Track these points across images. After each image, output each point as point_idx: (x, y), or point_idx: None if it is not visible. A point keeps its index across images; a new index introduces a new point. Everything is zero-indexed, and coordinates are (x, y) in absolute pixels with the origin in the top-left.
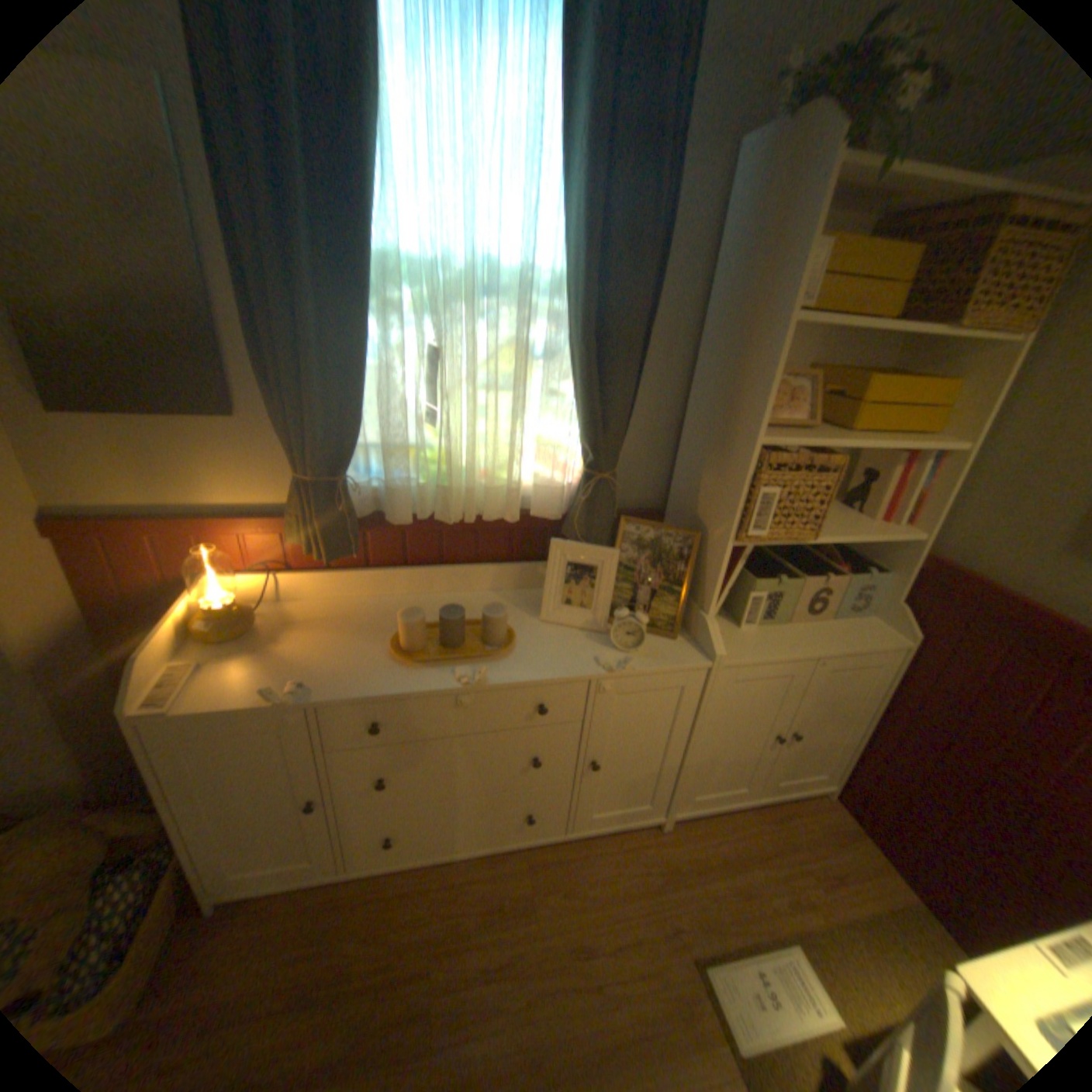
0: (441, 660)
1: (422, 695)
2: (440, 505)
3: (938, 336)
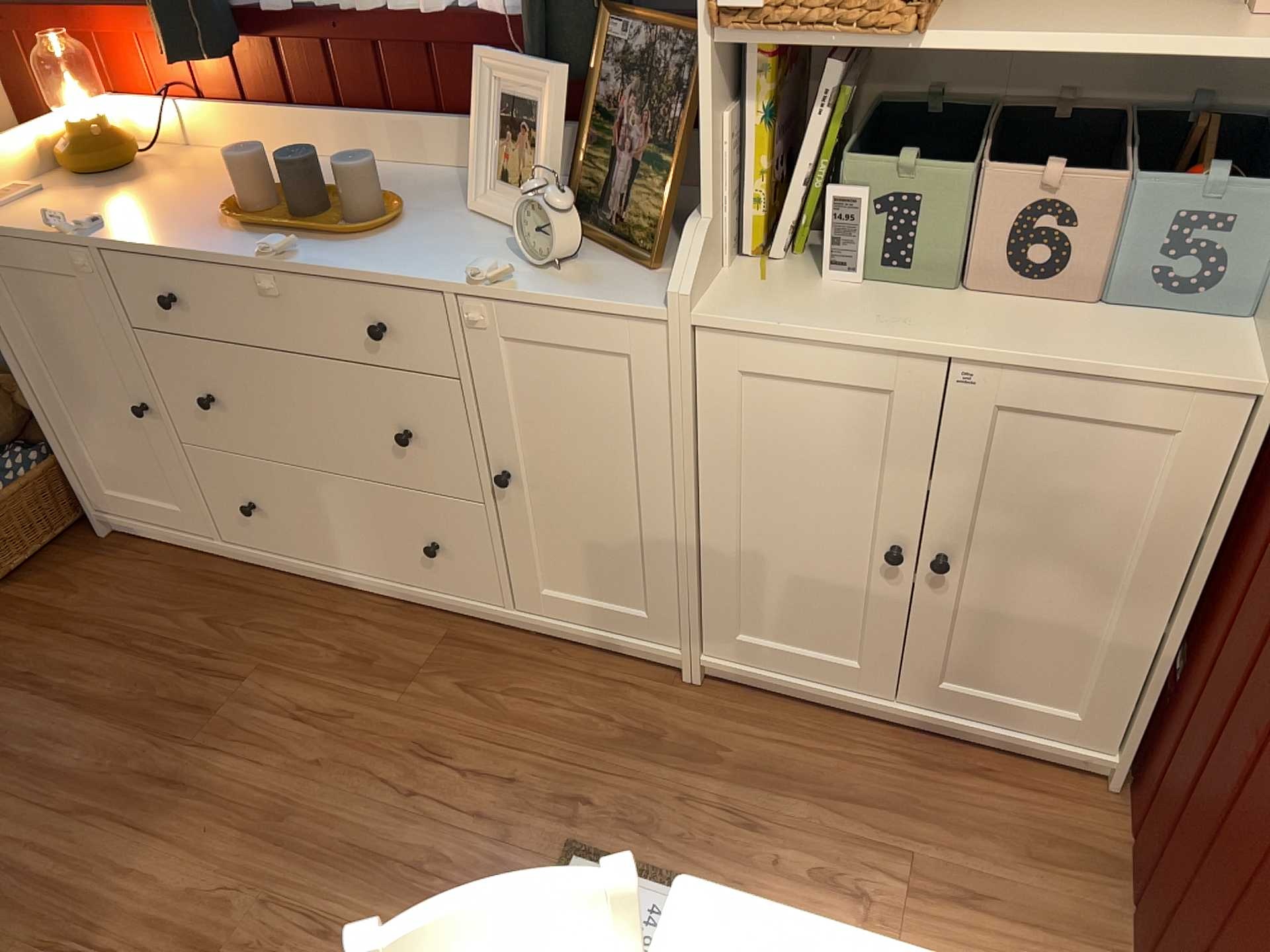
0: (264, 223)
1: (215, 261)
2: None
3: None
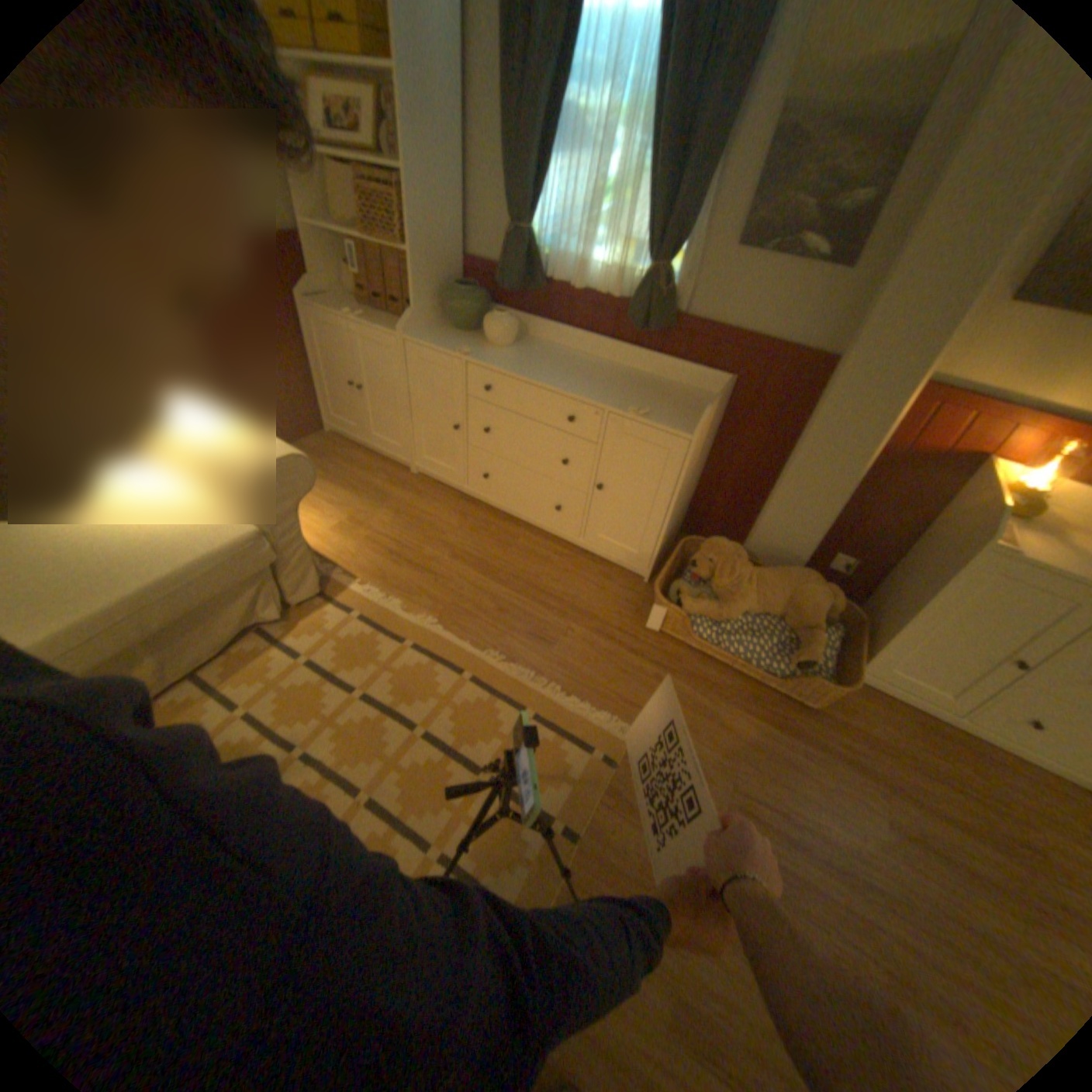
0: None
1: None
2: None
3: None
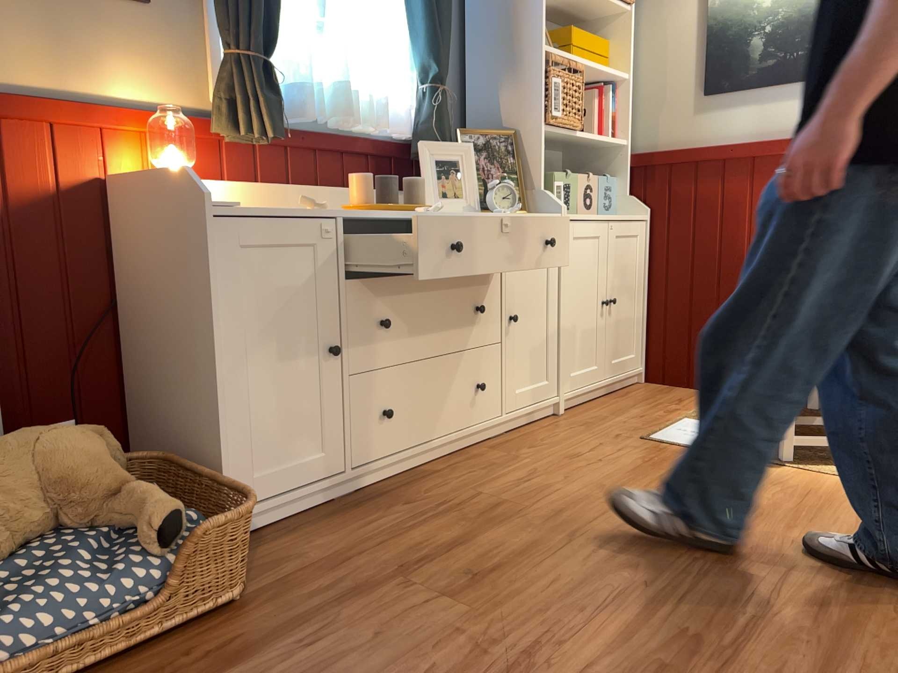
0: (398, 206)
1: (407, 218)
2: (327, 112)
3: (585, 19)
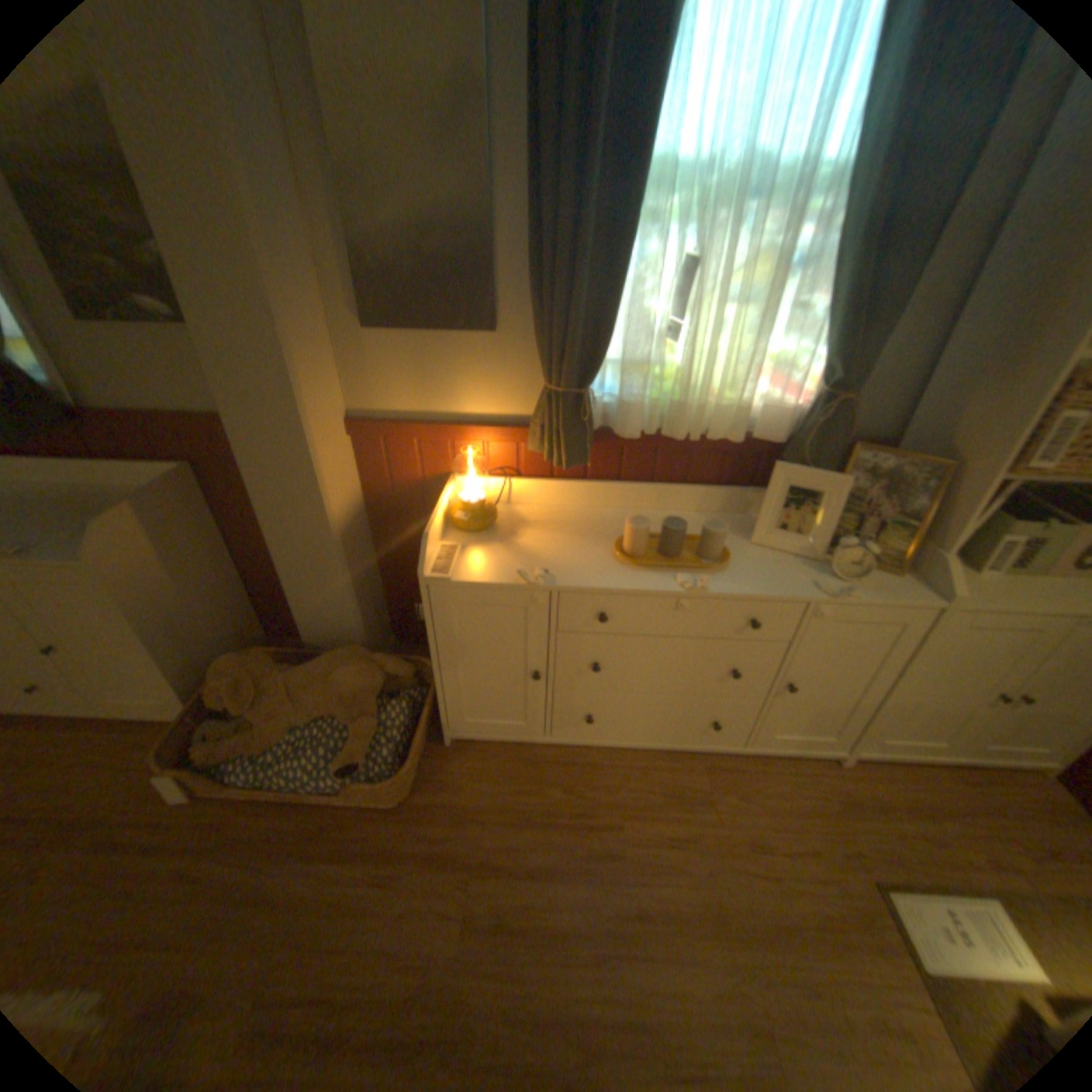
0: (662, 566)
1: (647, 594)
2: (665, 423)
3: None
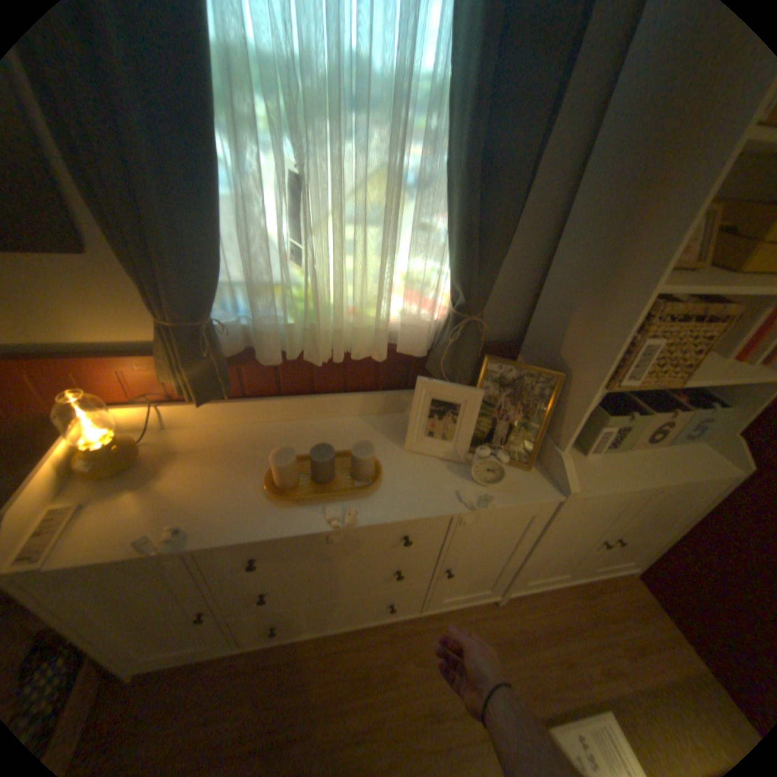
0: (313, 498)
1: (295, 536)
2: (309, 343)
3: None
